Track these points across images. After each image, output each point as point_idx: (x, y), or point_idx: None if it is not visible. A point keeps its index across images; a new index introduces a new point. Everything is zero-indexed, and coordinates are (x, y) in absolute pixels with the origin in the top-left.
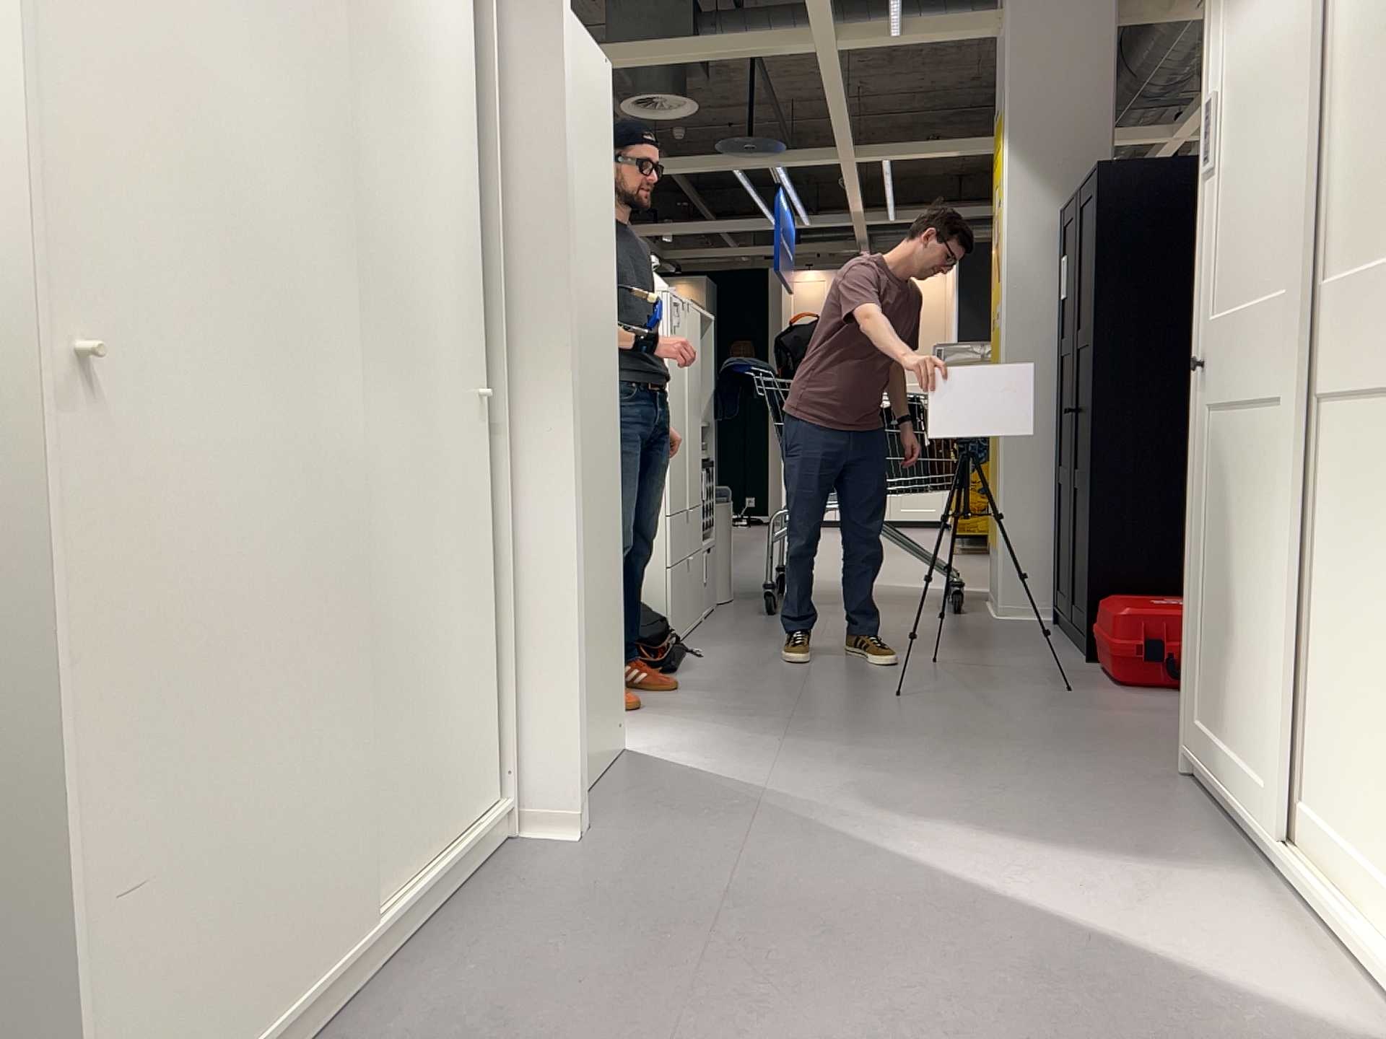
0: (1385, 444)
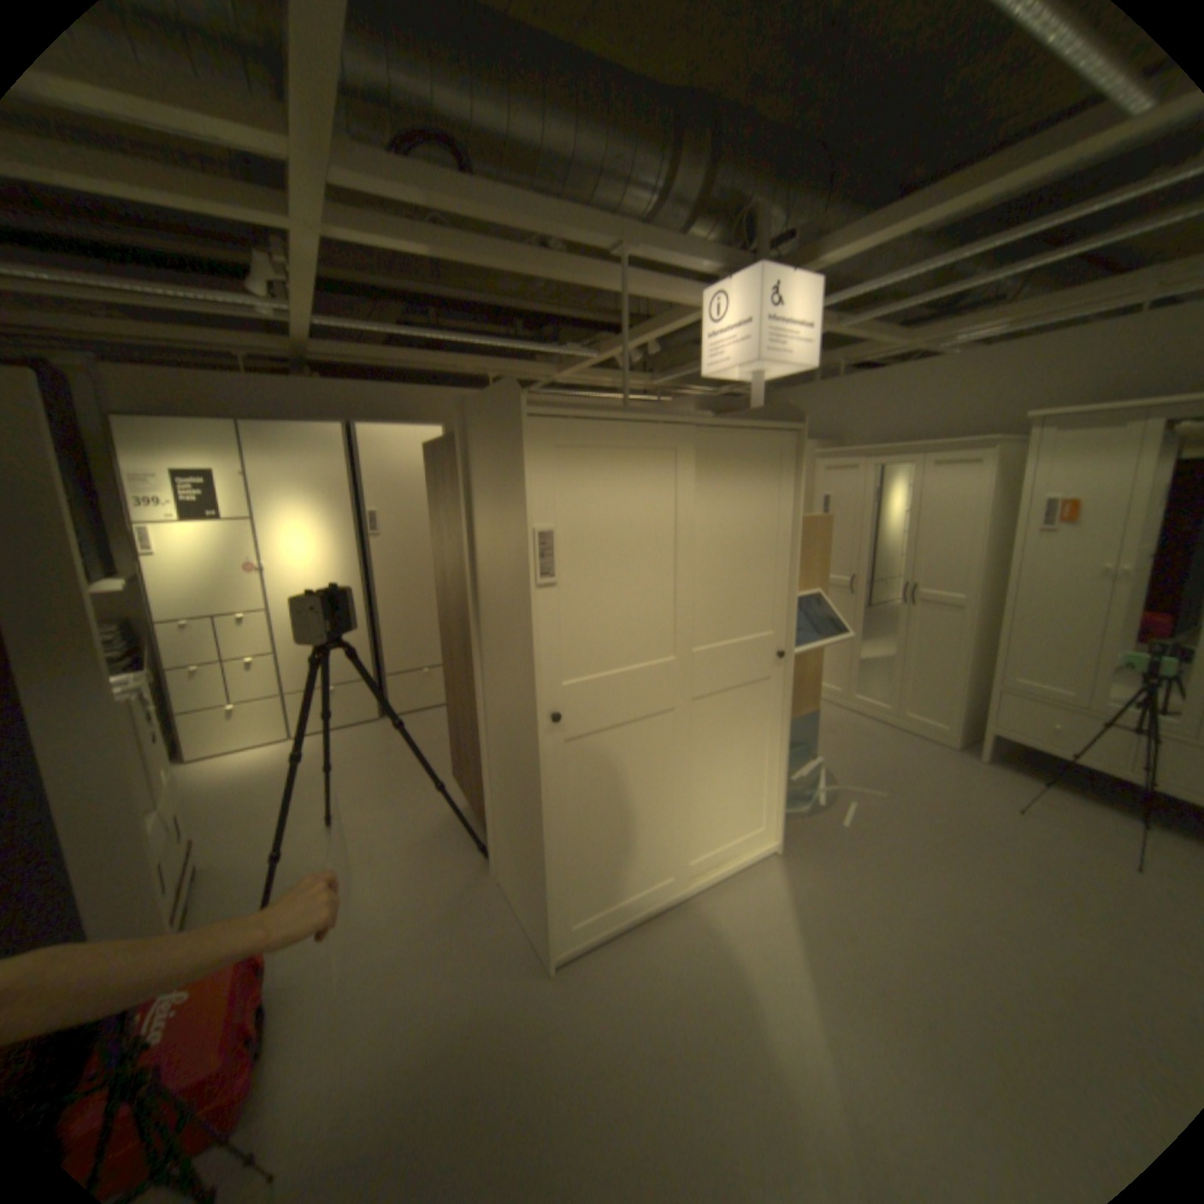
0: (753, 700)
